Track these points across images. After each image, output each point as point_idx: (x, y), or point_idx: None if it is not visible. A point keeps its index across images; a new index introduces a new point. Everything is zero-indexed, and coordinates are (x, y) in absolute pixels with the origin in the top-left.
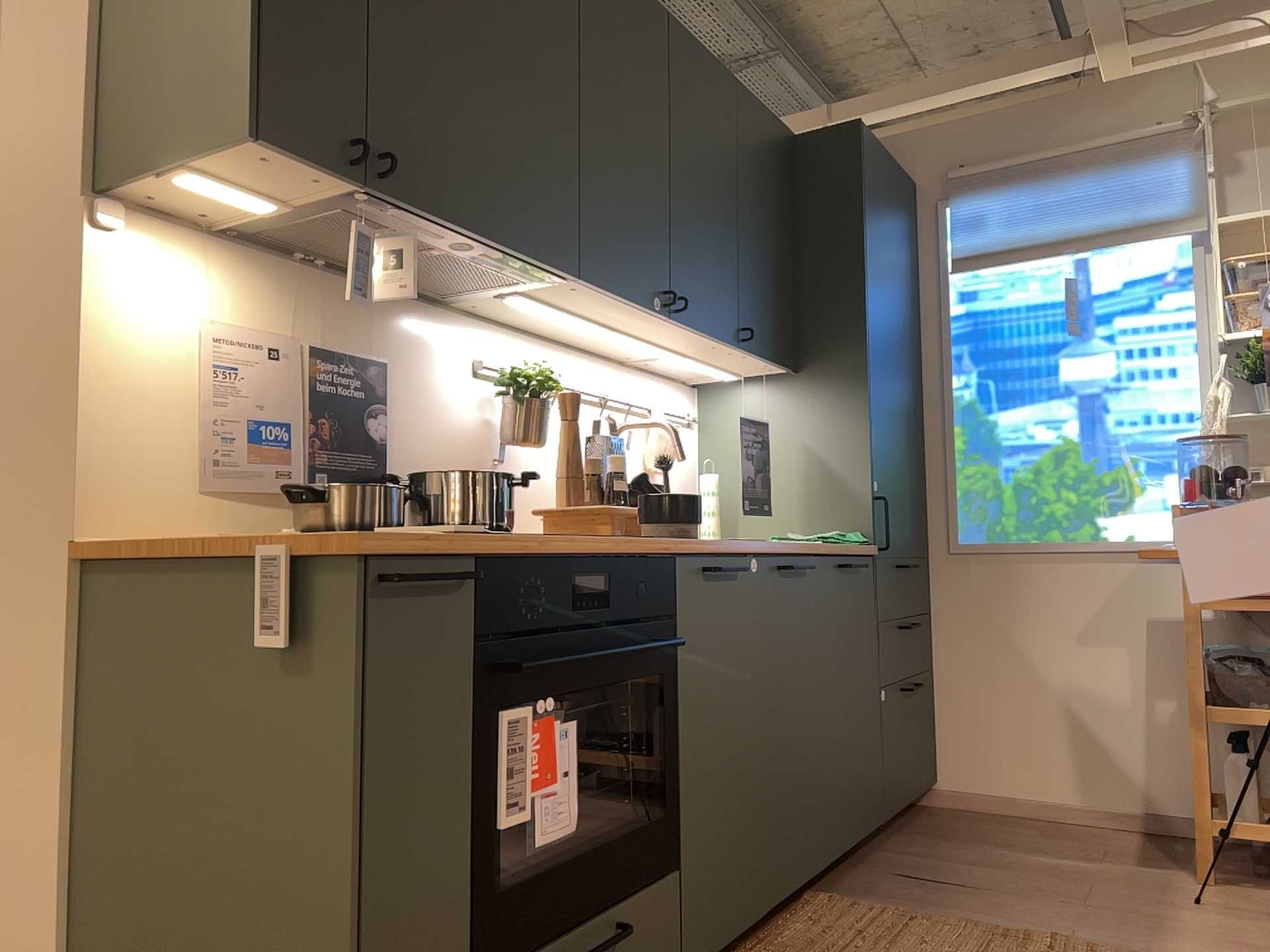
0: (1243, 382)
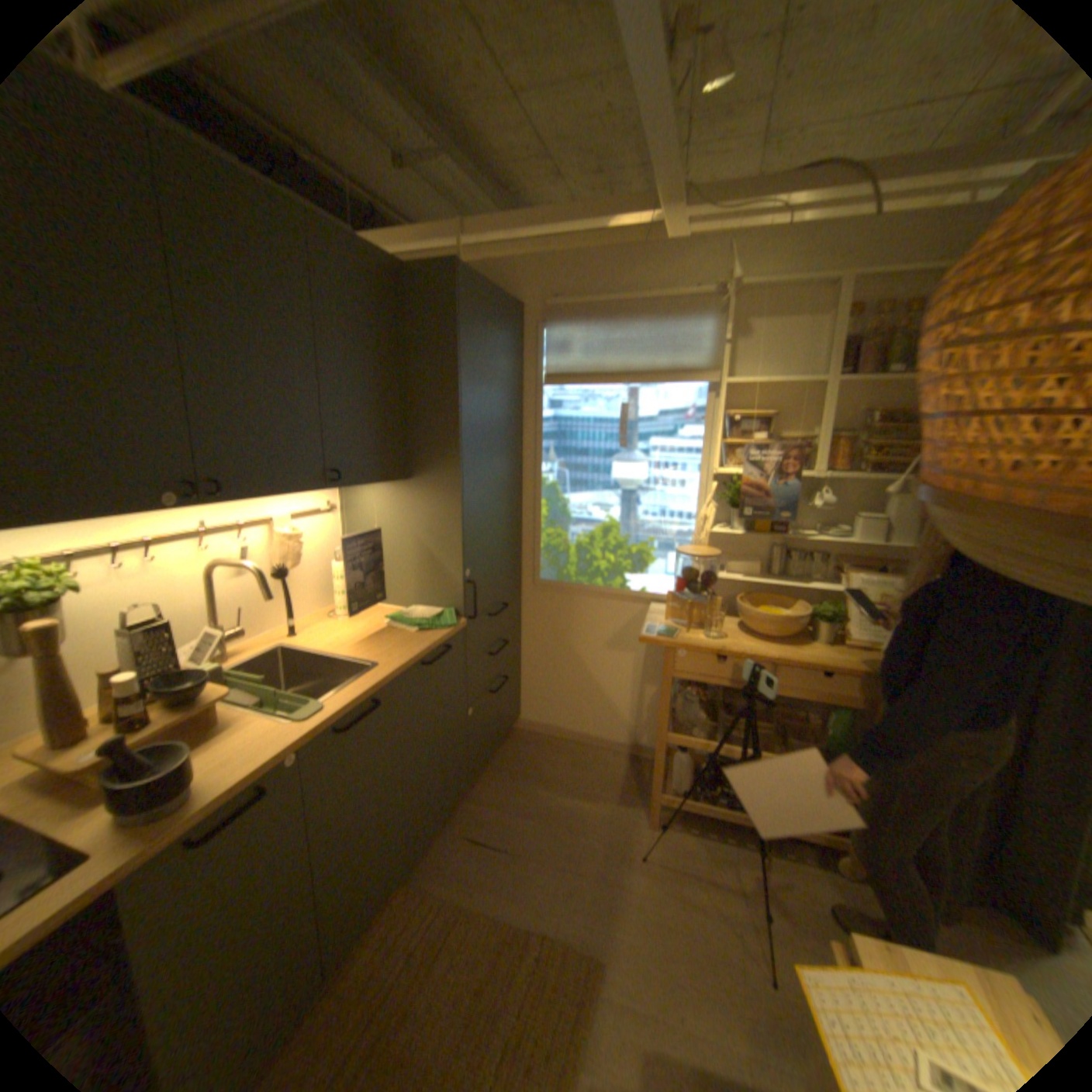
0: (726, 500)
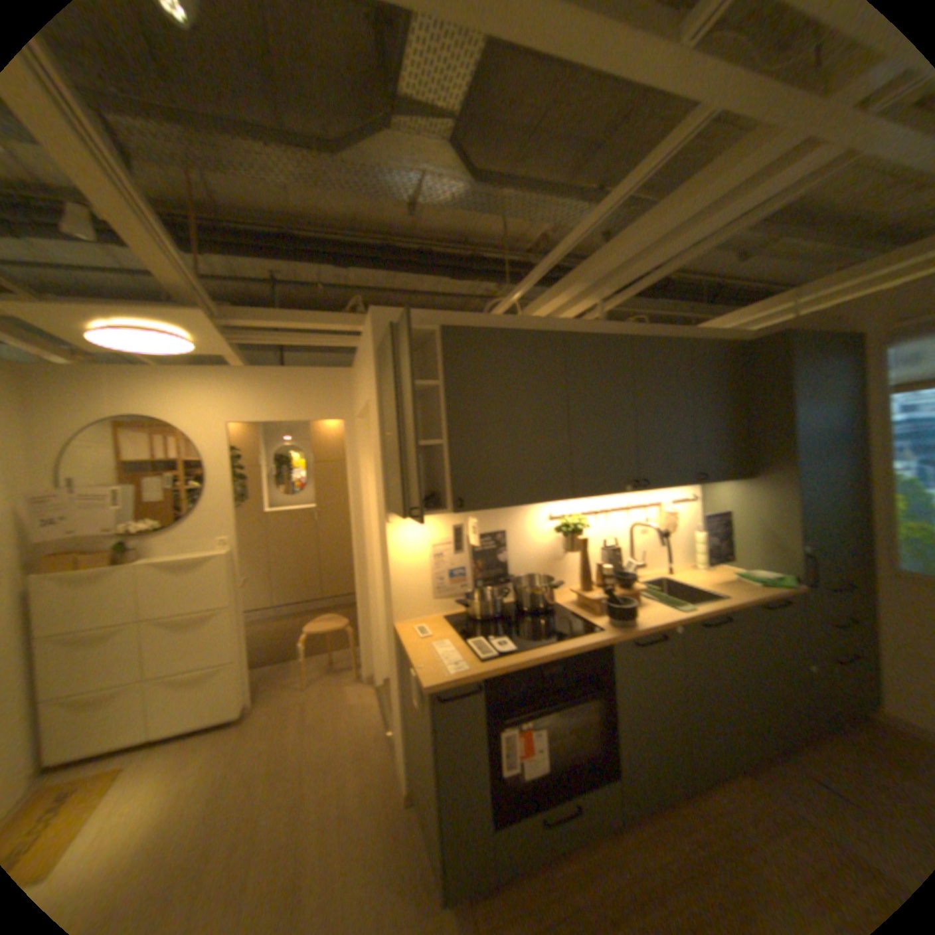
0: None
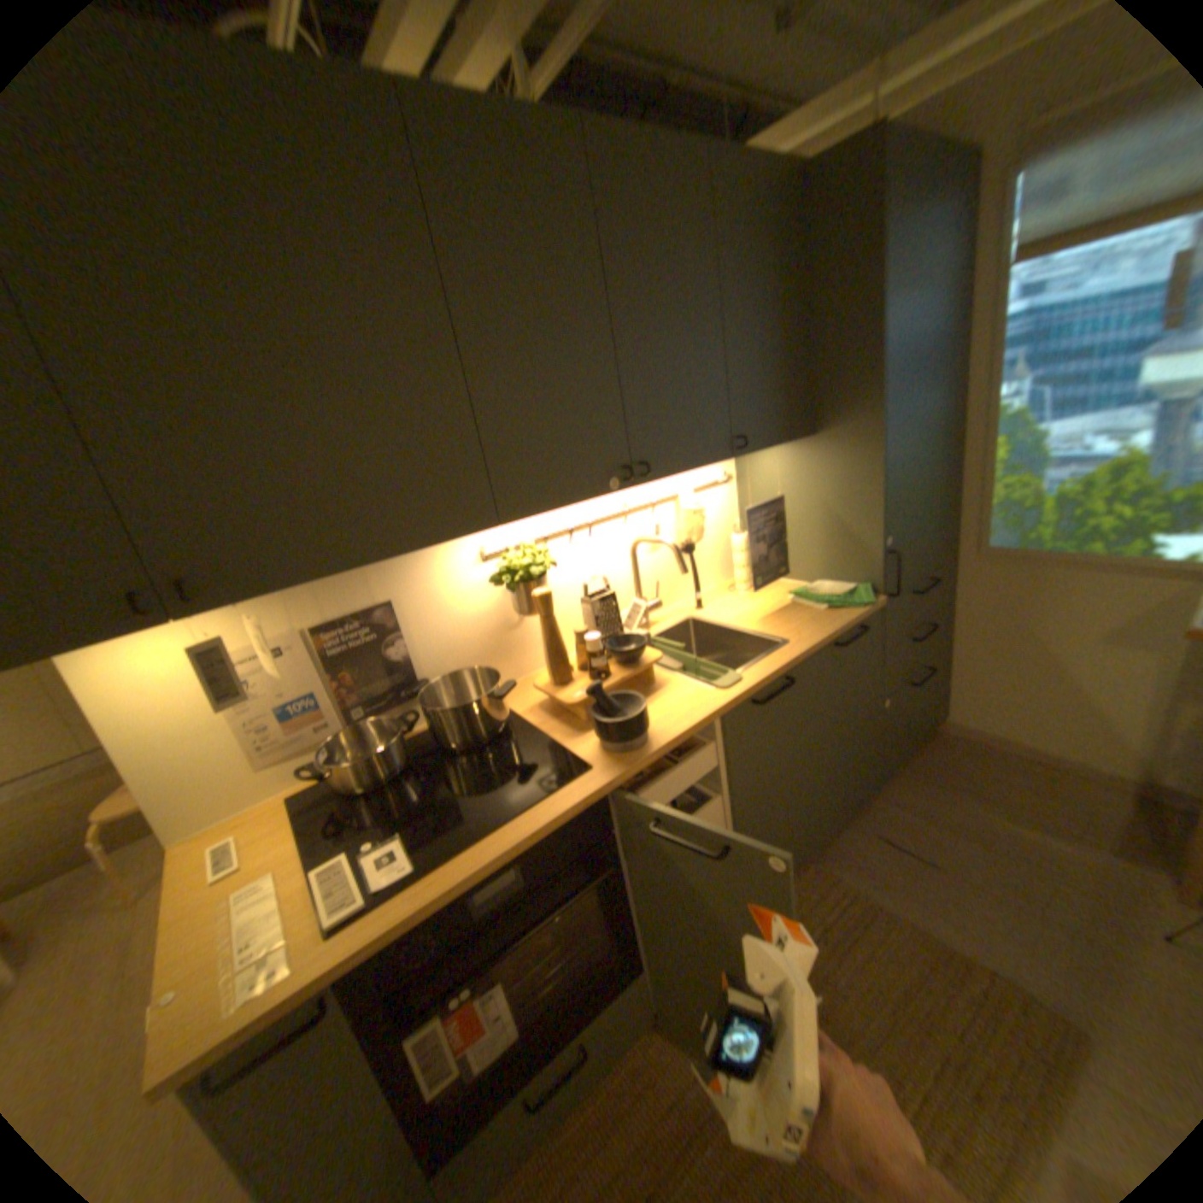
0: None
